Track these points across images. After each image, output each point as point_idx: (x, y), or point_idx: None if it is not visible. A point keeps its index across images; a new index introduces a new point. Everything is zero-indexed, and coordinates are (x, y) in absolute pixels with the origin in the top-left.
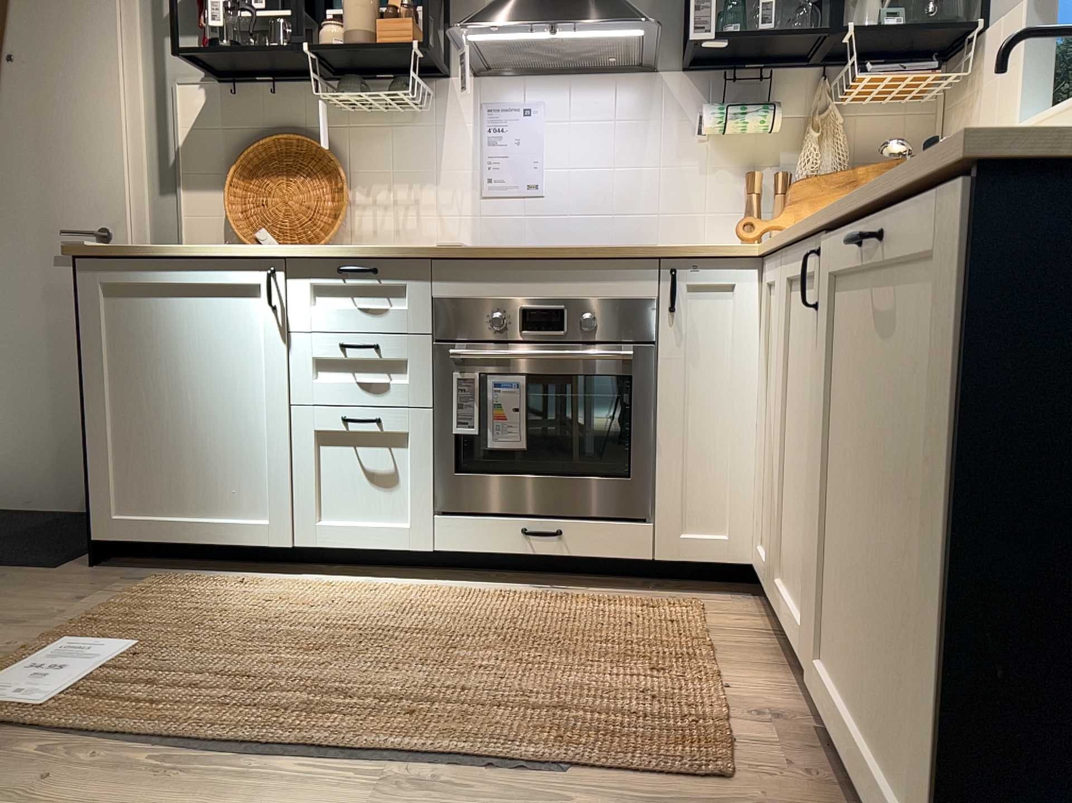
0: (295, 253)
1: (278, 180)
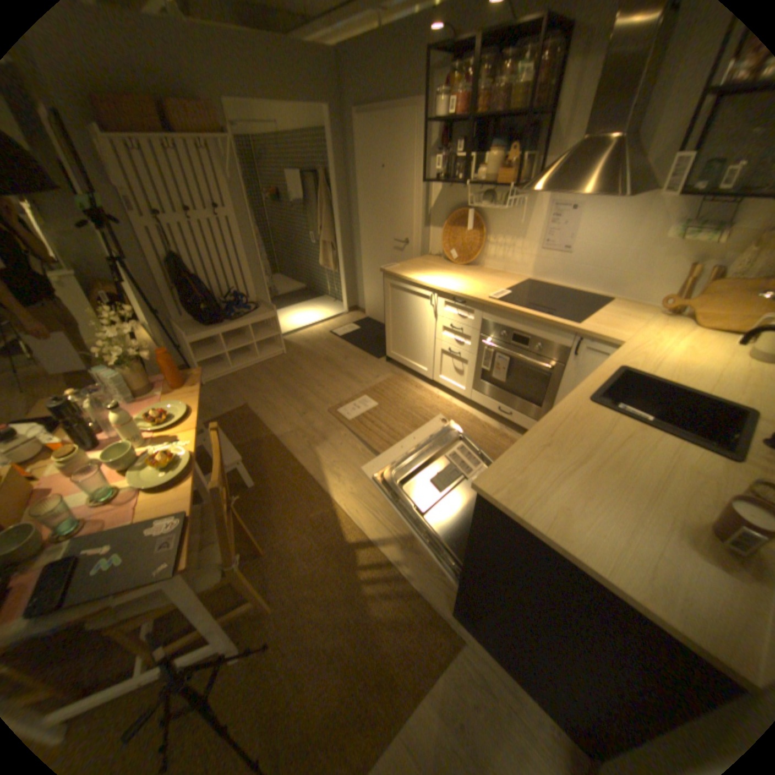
0: (439, 289)
1: (461, 229)
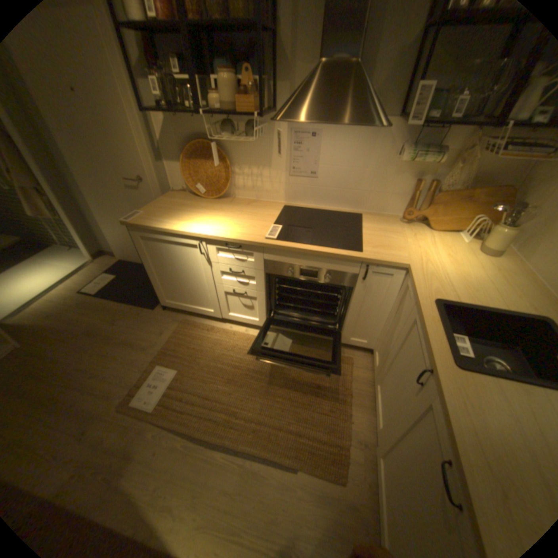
0: (207, 237)
1: (201, 161)
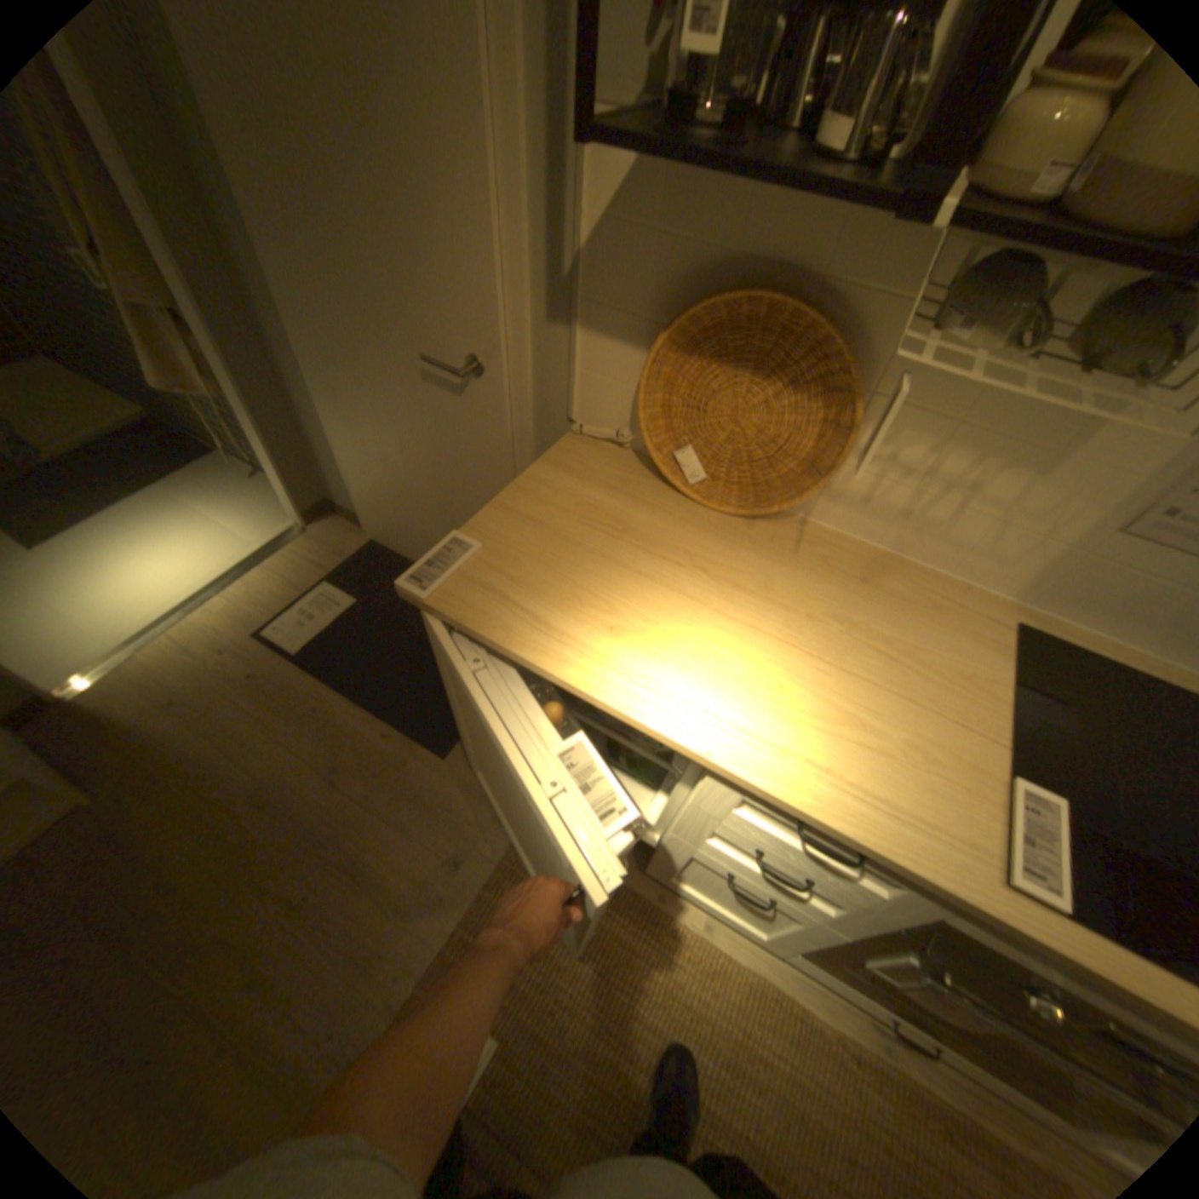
0: (736, 777)
1: (740, 374)
